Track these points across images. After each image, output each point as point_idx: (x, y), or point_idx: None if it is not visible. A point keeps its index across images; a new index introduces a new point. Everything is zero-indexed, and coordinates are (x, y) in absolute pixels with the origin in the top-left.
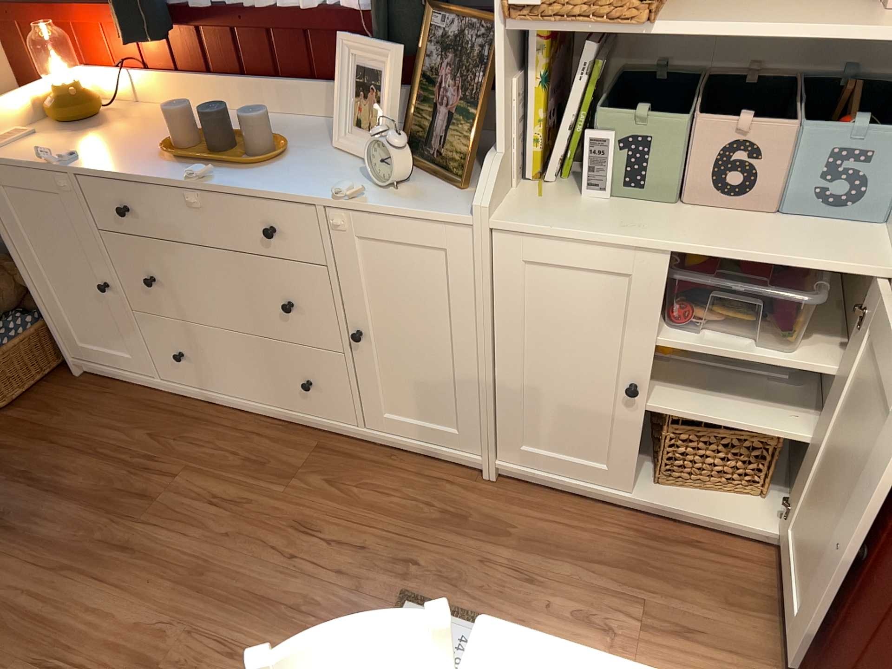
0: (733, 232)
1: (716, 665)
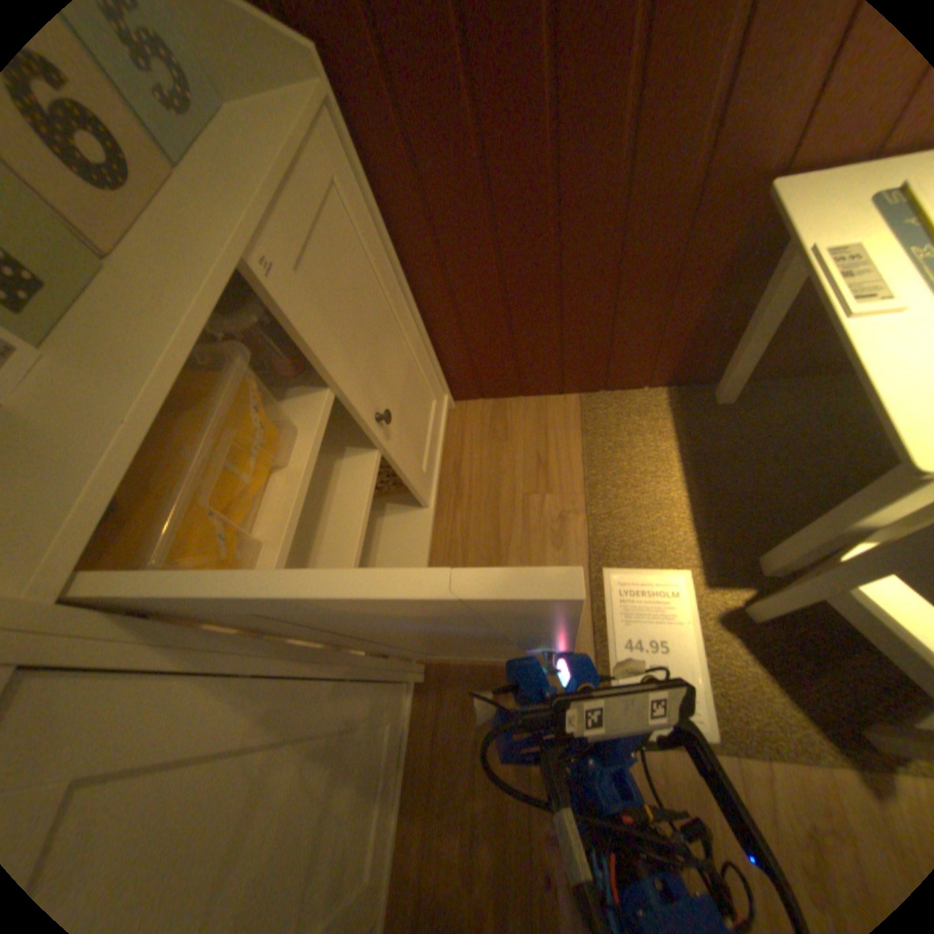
0: (204, 188)
1: (564, 437)
